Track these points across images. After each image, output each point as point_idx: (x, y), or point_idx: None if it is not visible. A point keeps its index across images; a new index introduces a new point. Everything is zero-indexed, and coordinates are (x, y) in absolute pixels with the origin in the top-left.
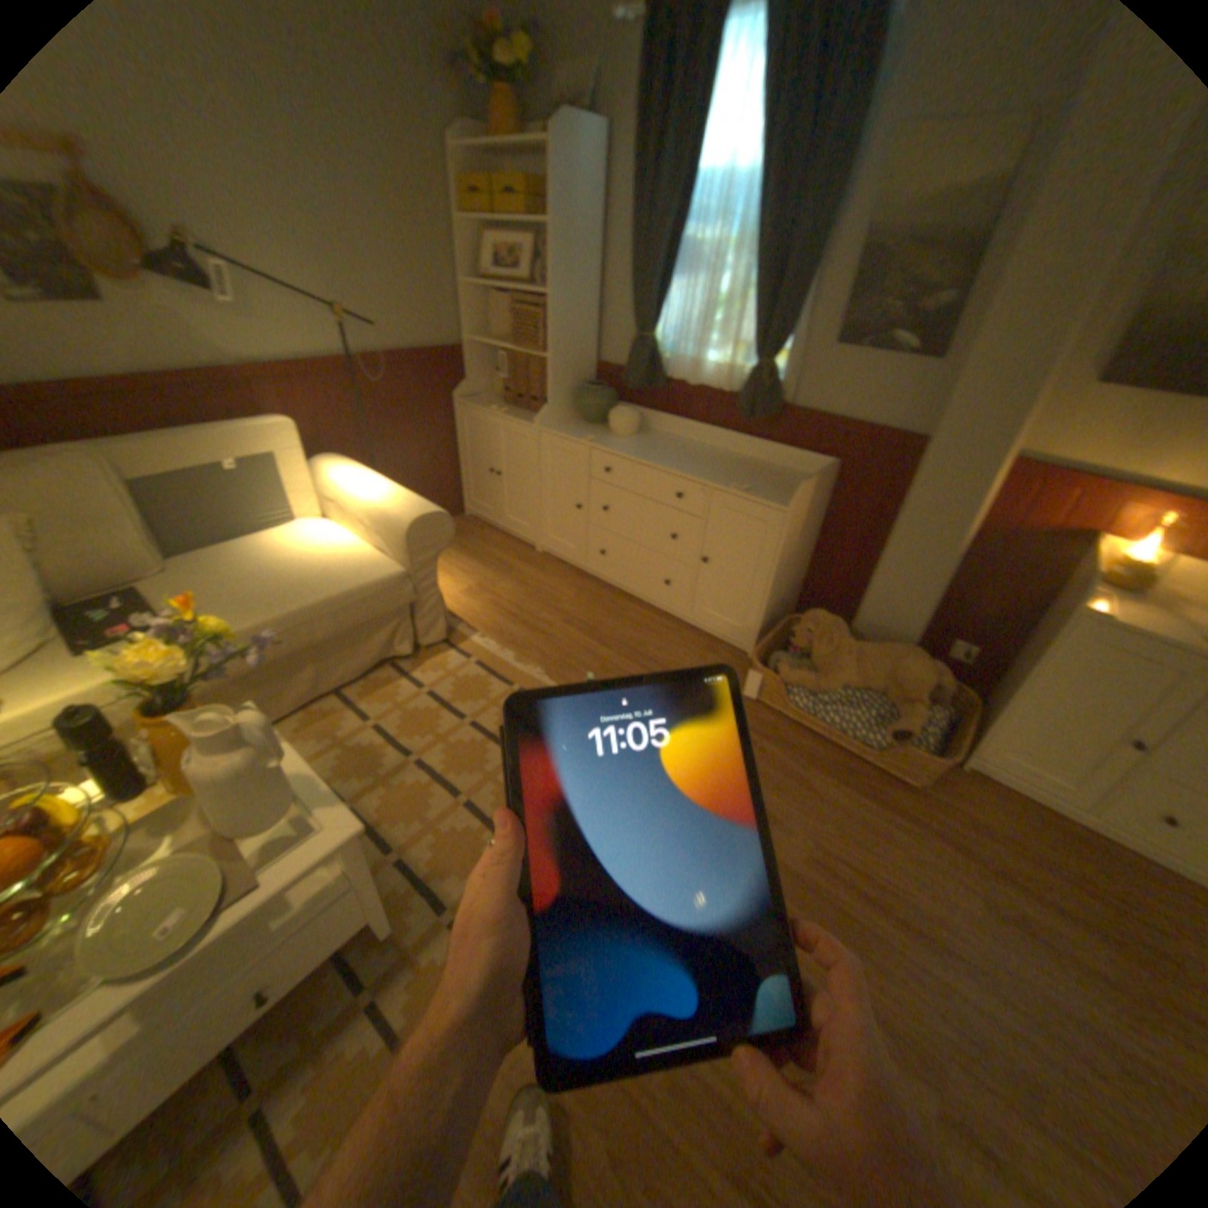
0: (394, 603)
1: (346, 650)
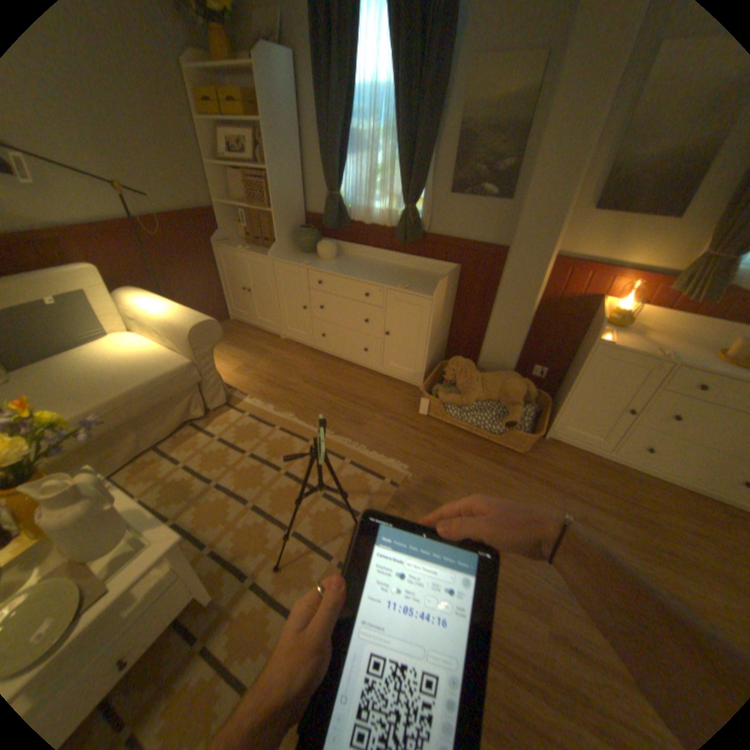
0: (185, 383)
1: (155, 419)
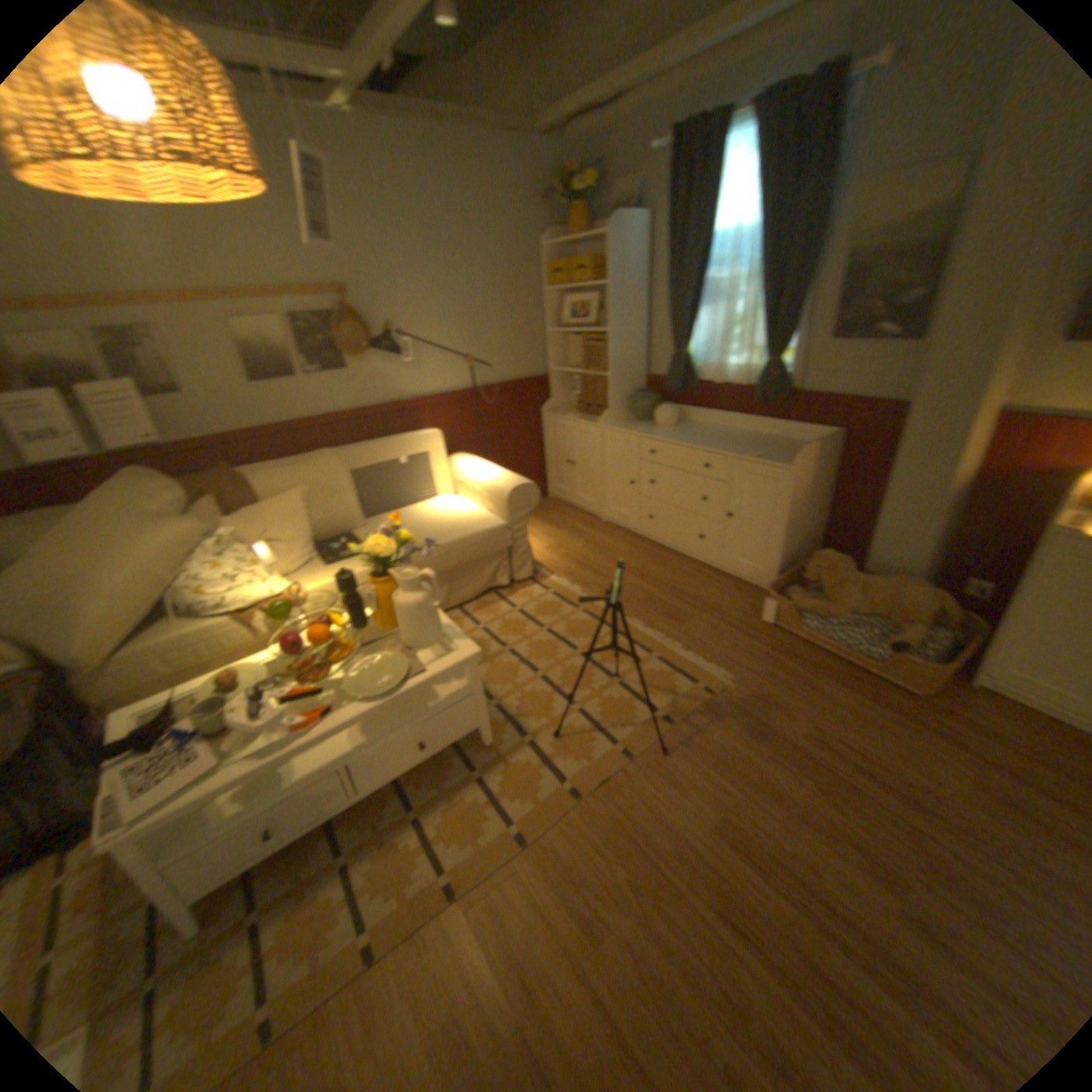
0: (496, 545)
1: (465, 577)
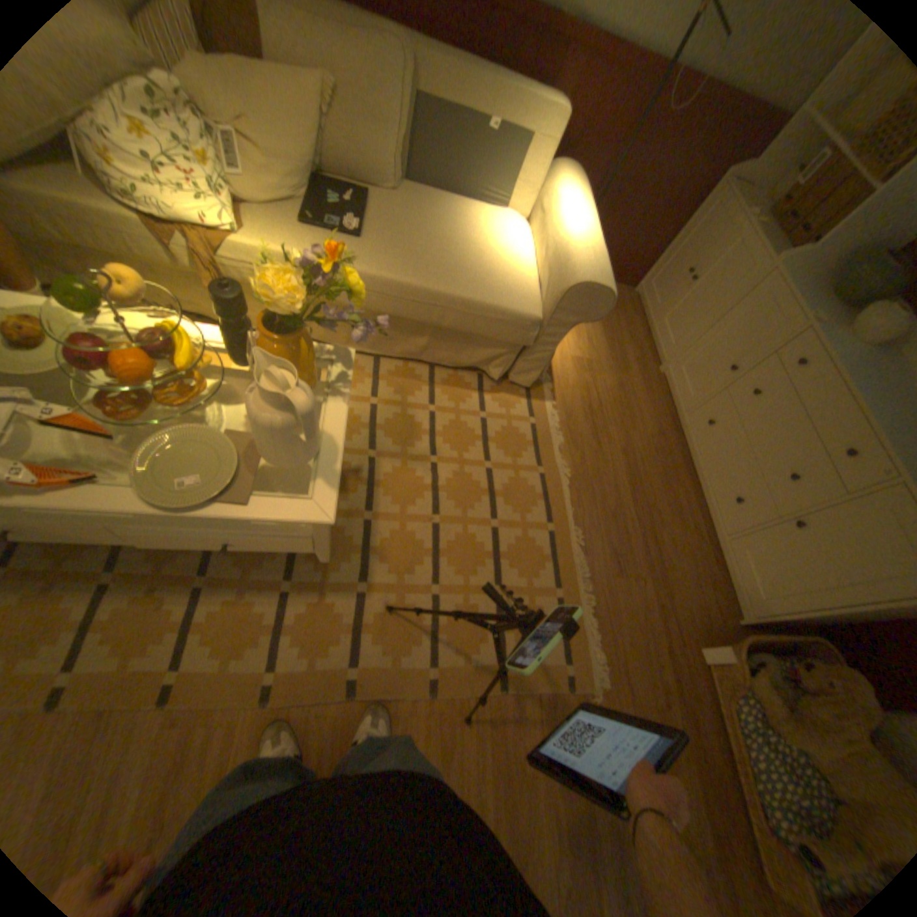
0: (513, 338)
1: (456, 345)
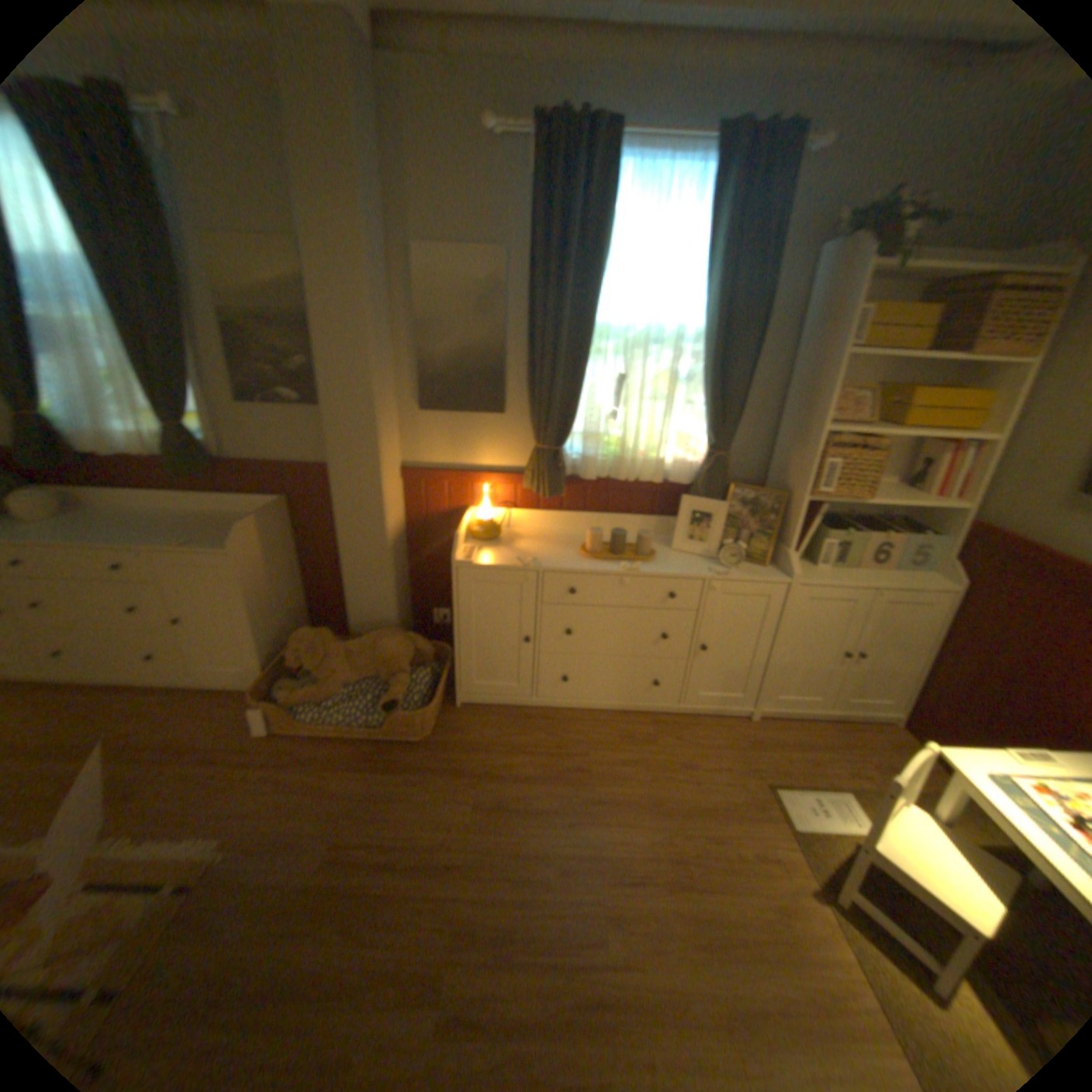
0: None
1: None
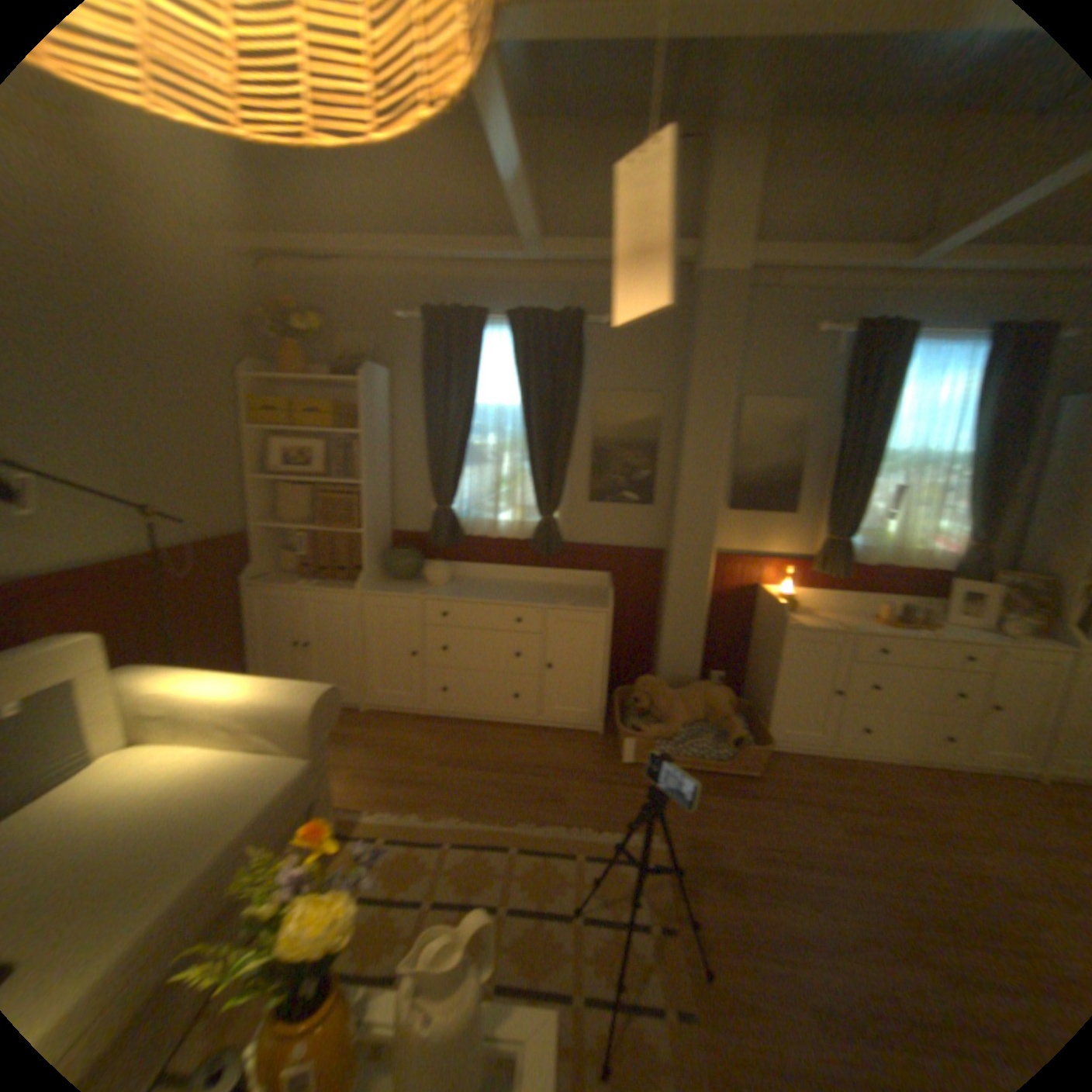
0: (306, 802)
1: None
